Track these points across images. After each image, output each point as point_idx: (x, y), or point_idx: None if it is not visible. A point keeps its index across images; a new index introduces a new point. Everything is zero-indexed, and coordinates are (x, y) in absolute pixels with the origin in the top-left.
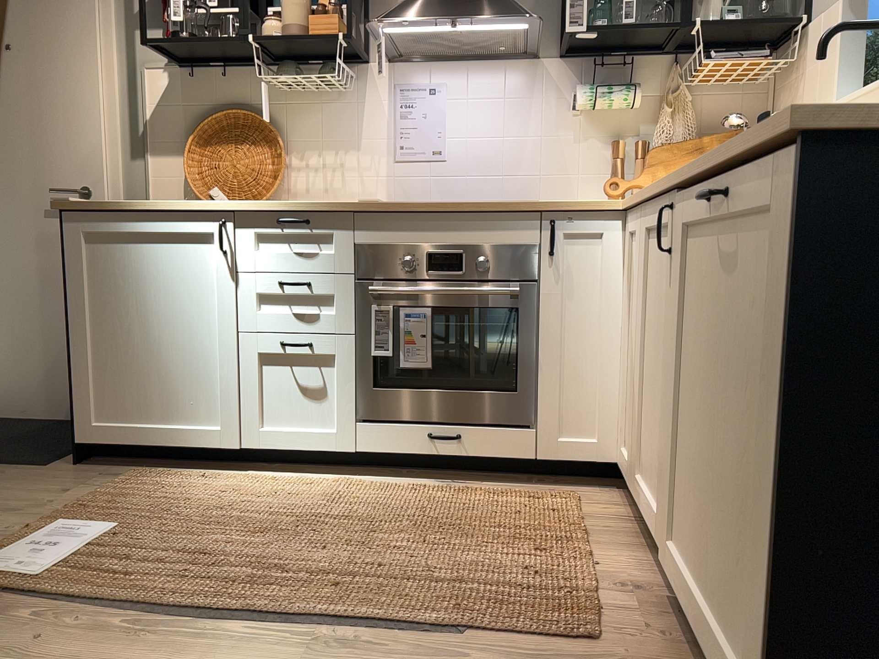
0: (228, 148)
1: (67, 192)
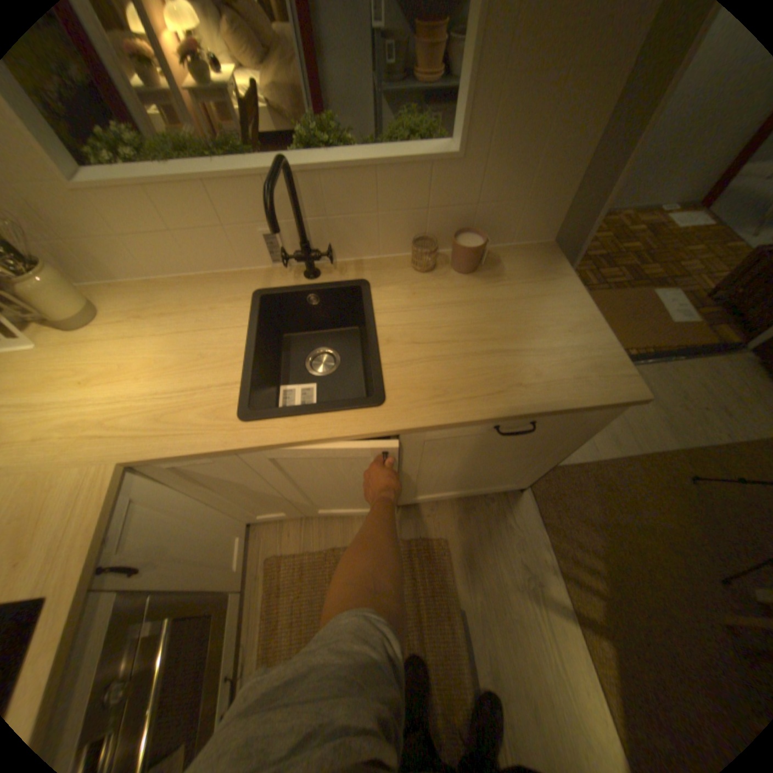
0: None
1: None
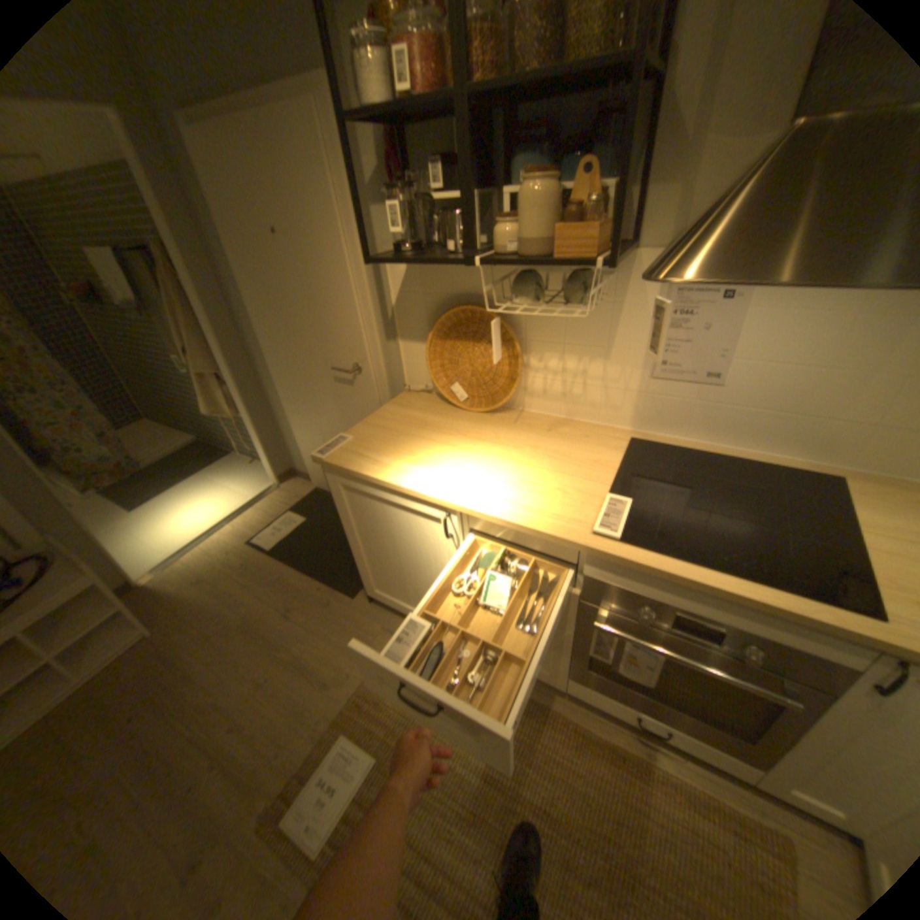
0: (467, 343)
1: (343, 371)
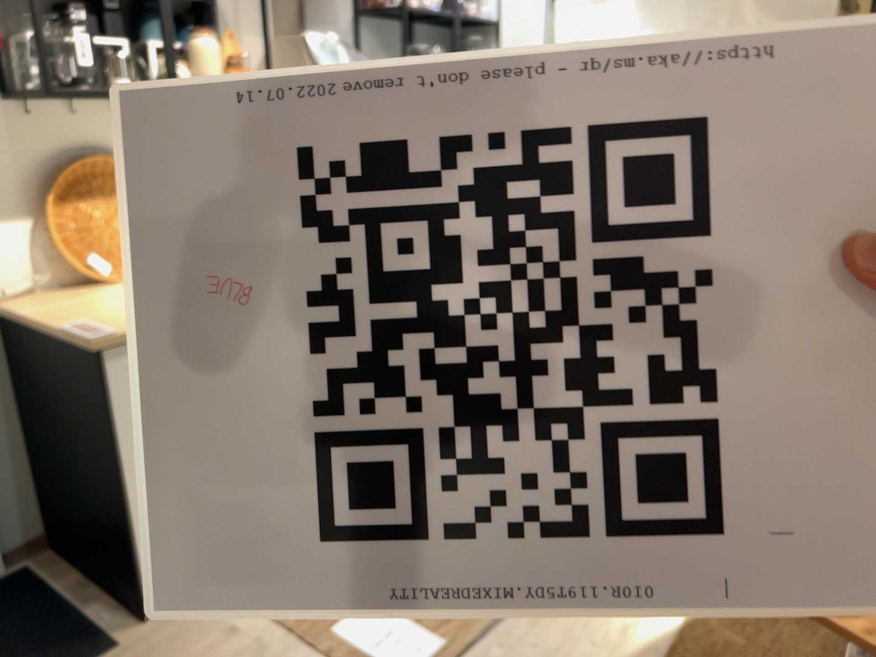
0: (95, 203)
1: None
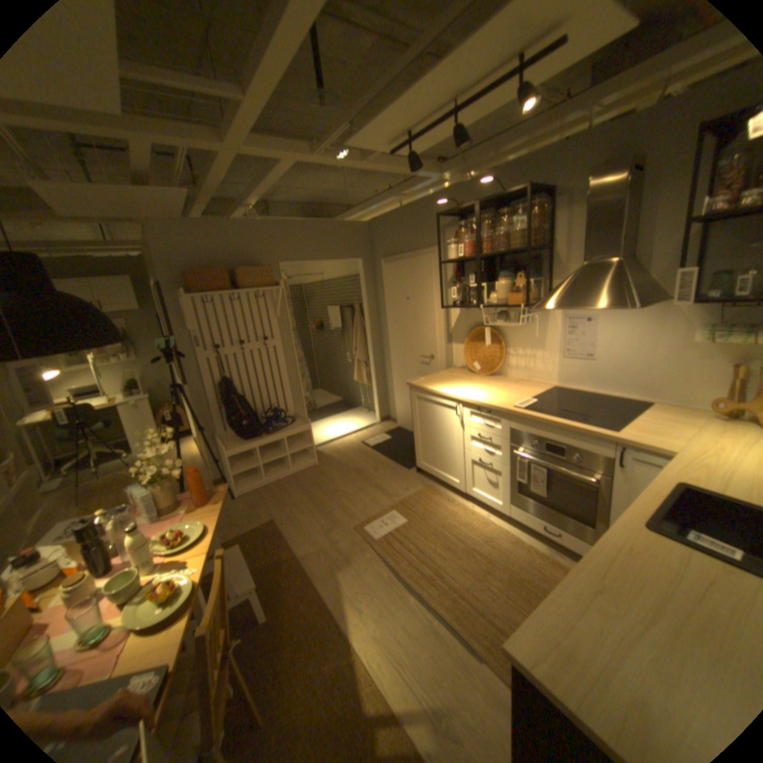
0: (481, 343)
1: (425, 357)
